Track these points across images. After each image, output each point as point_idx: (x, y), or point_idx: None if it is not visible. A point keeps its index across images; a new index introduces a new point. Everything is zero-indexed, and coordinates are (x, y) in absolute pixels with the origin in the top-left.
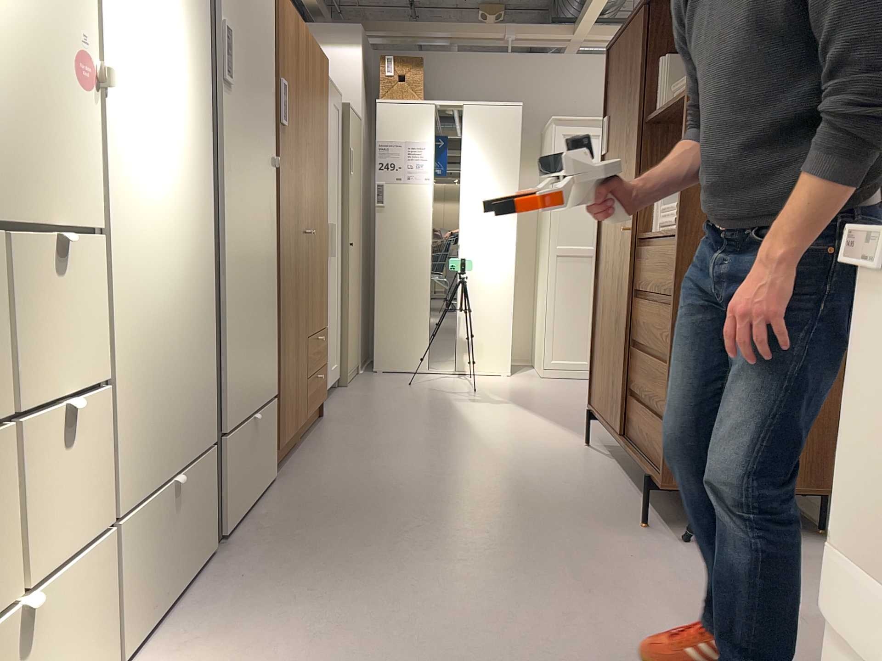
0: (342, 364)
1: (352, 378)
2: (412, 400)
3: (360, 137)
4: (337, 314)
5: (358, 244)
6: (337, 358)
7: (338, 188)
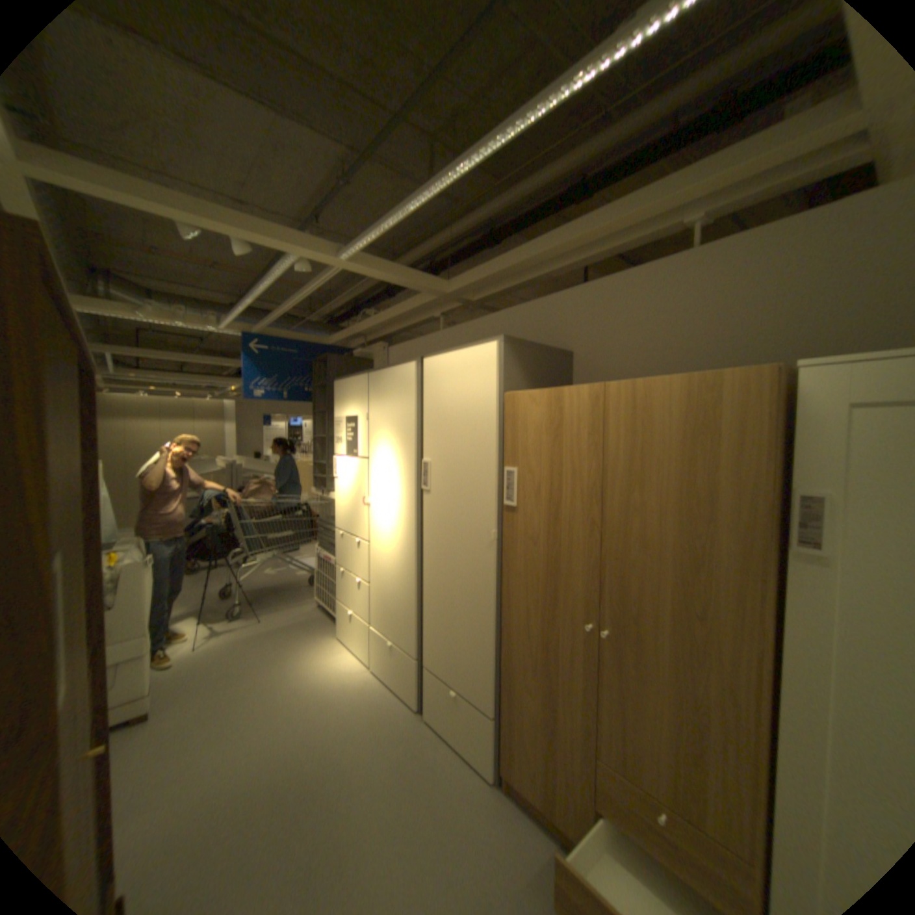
0: None
1: None
2: None
3: None
4: None
5: None
6: None
7: None
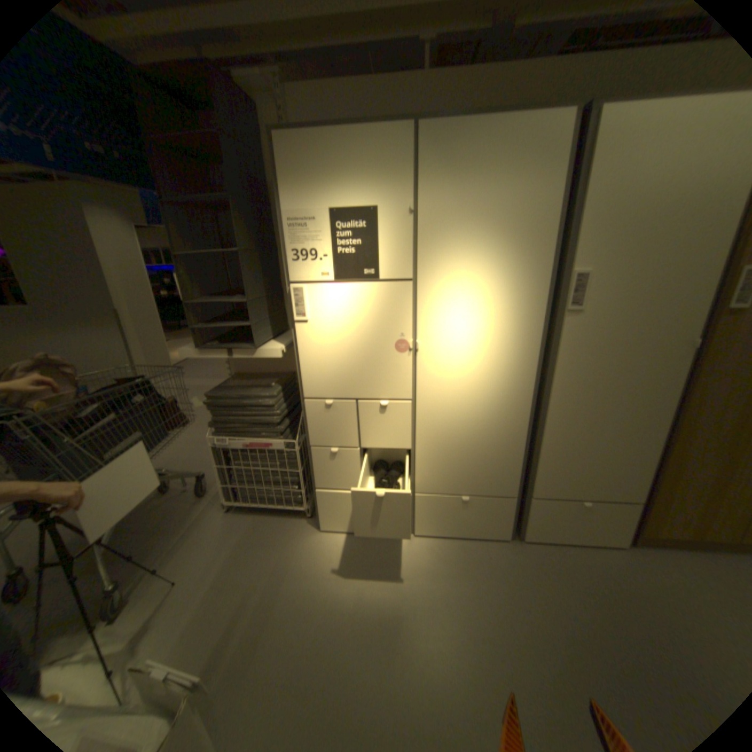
0: None
1: None
2: None
3: None
4: None
5: None
6: None
7: None
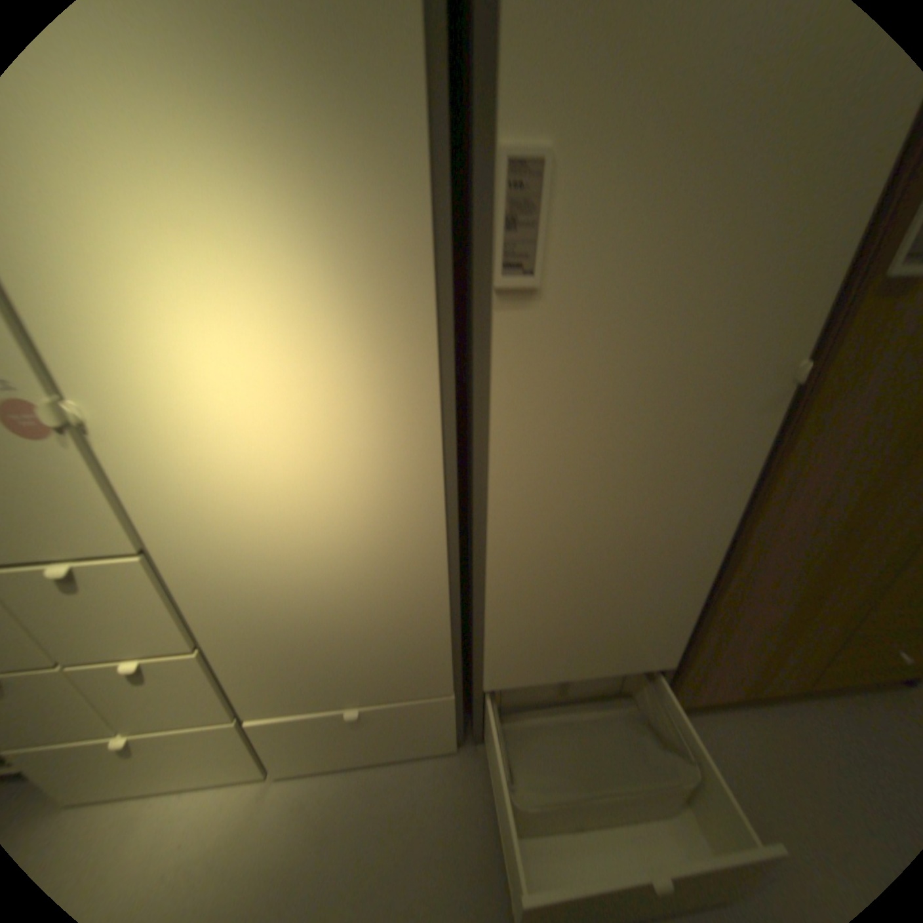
0: None
1: None
2: None
3: None
4: None
5: None
6: None
7: None
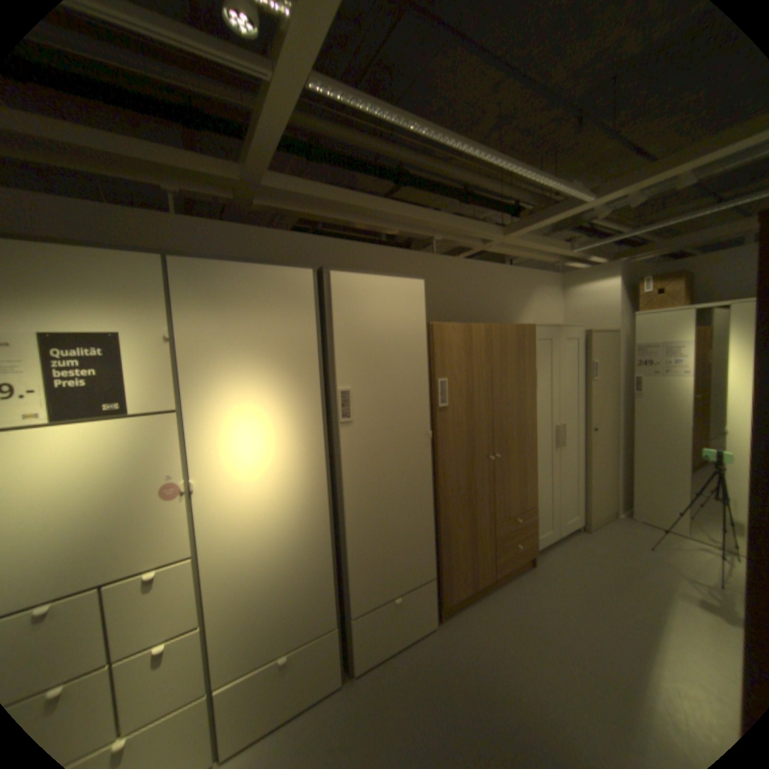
0: (587, 517)
1: (605, 524)
2: (632, 577)
3: (615, 346)
4: (578, 482)
5: (614, 425)
6: (580, 513)
7: (578, 394)
